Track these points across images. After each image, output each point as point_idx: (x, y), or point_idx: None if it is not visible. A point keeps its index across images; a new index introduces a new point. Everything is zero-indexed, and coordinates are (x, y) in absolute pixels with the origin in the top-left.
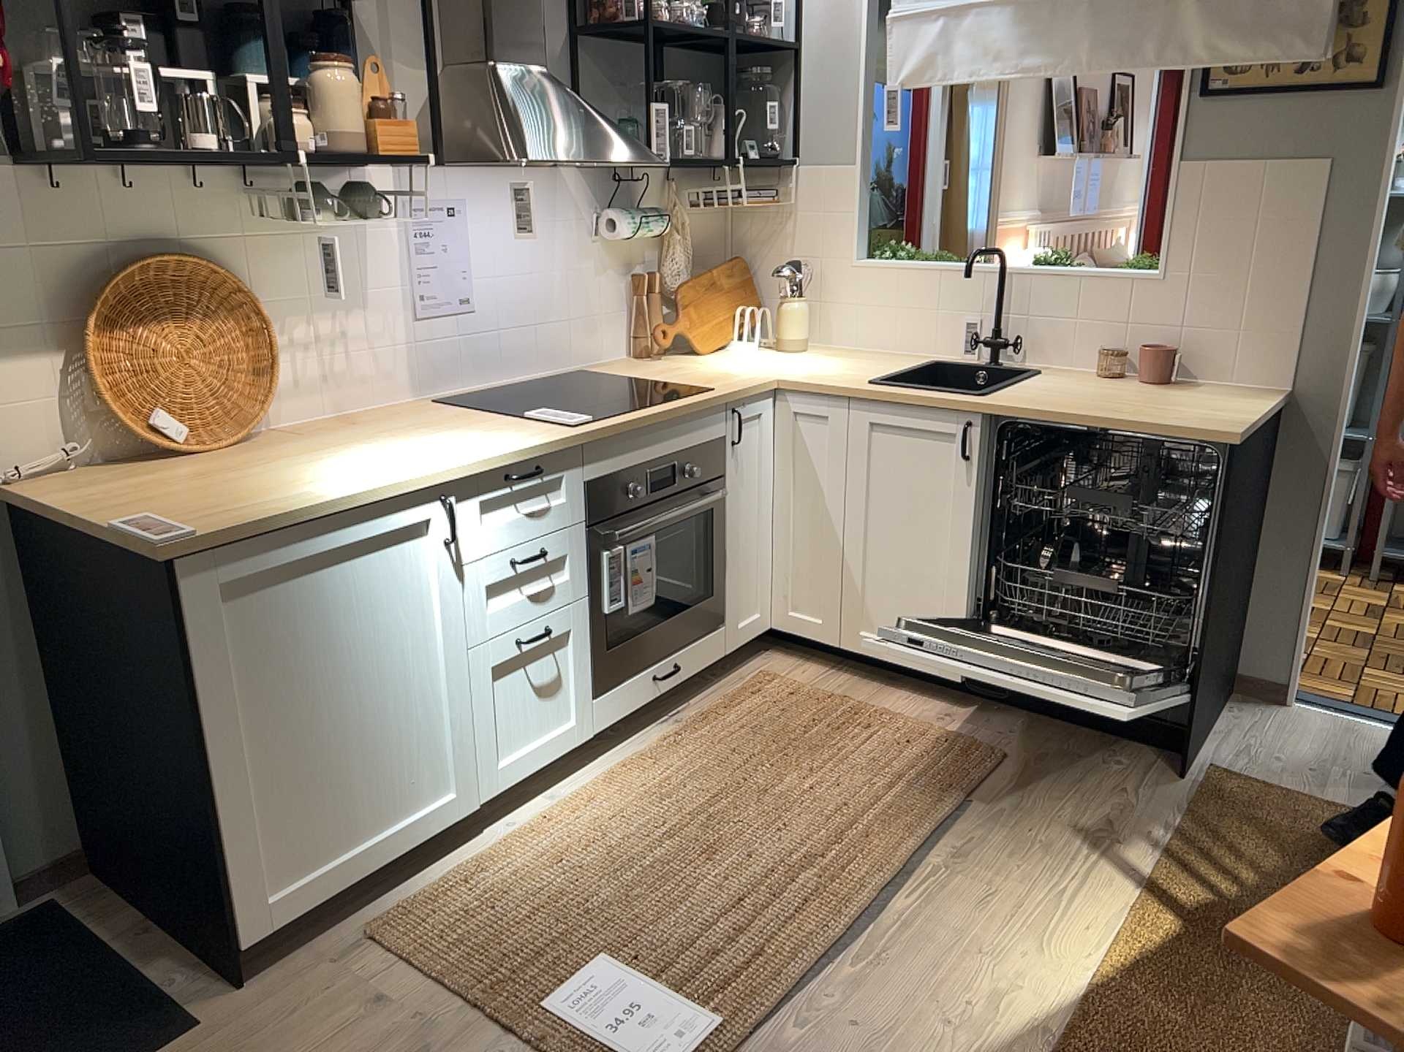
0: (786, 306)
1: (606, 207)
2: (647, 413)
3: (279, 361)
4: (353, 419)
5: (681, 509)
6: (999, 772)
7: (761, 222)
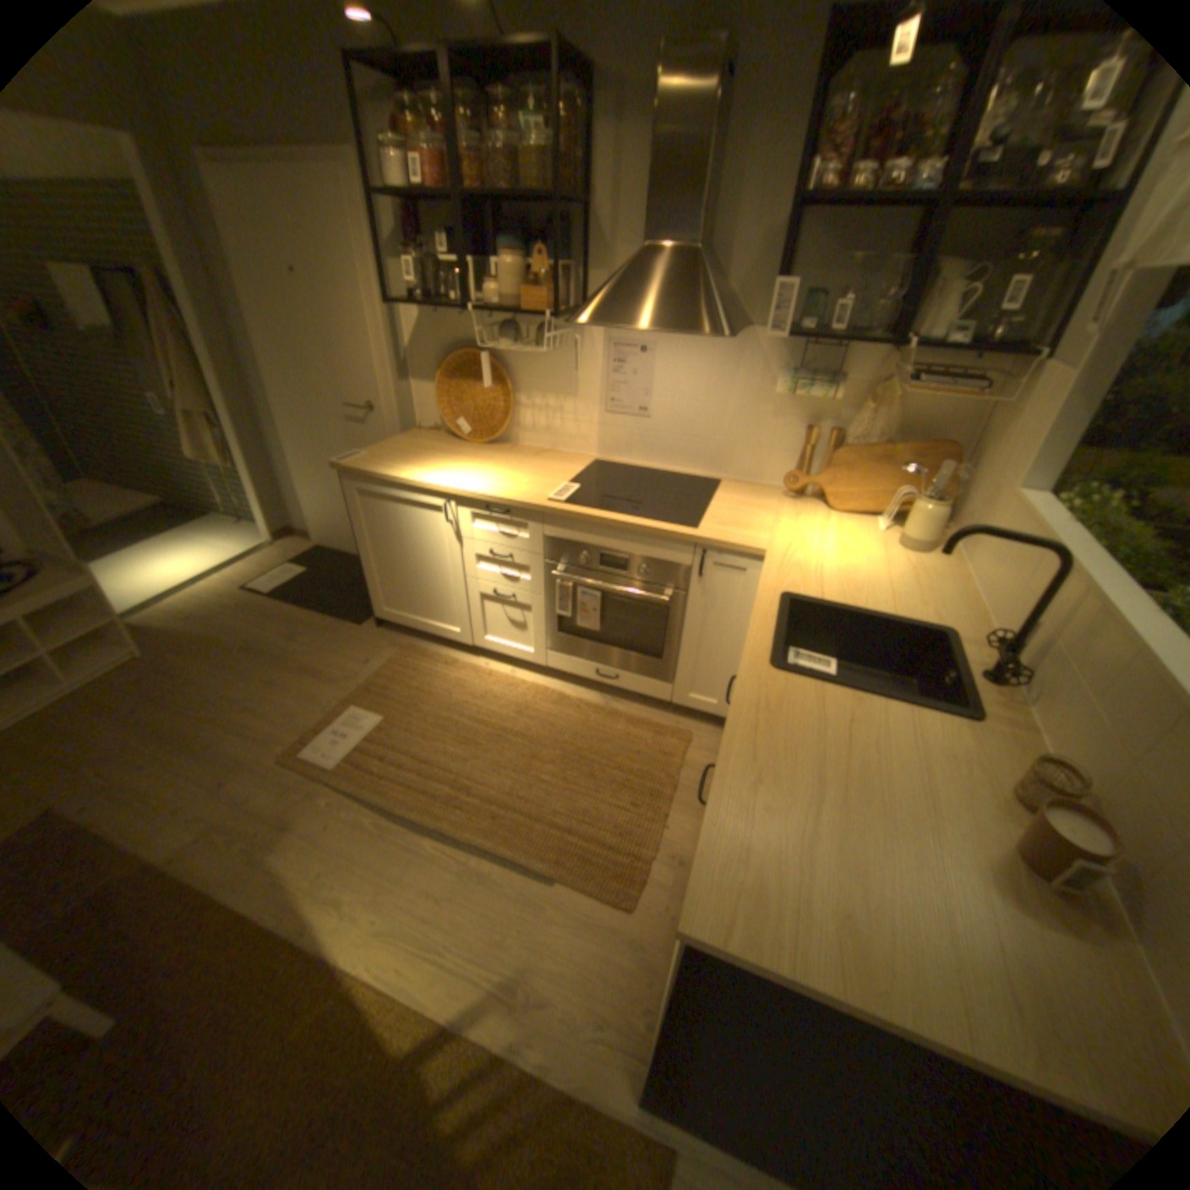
0: (915, 504)
1: (799, 365)
2: (598, 516)
3: (510, 411)
4: (549, 453)
5: (614, 589)
6: (593, 904)
7: (1004, 415)
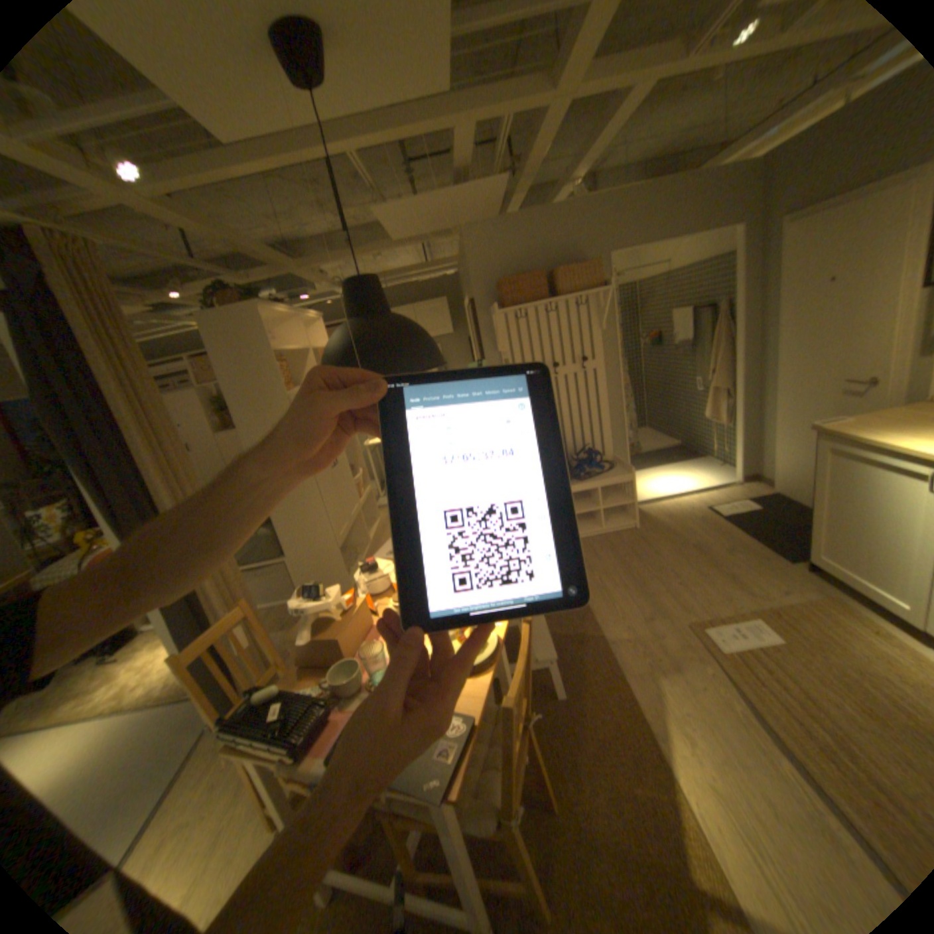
0: None
1: None
2: None
3: None
4: None
5: None
6: None
7: None
